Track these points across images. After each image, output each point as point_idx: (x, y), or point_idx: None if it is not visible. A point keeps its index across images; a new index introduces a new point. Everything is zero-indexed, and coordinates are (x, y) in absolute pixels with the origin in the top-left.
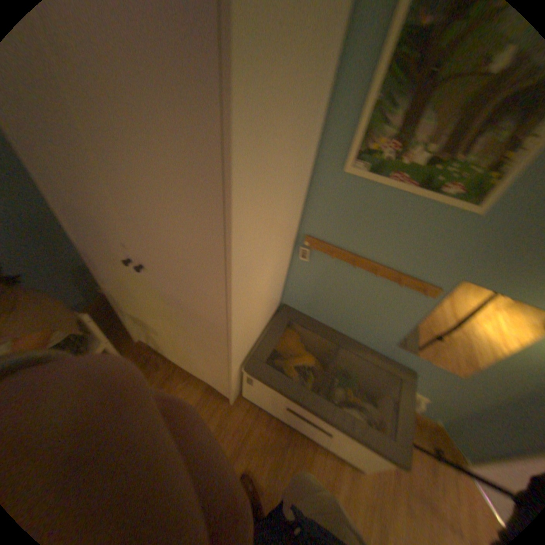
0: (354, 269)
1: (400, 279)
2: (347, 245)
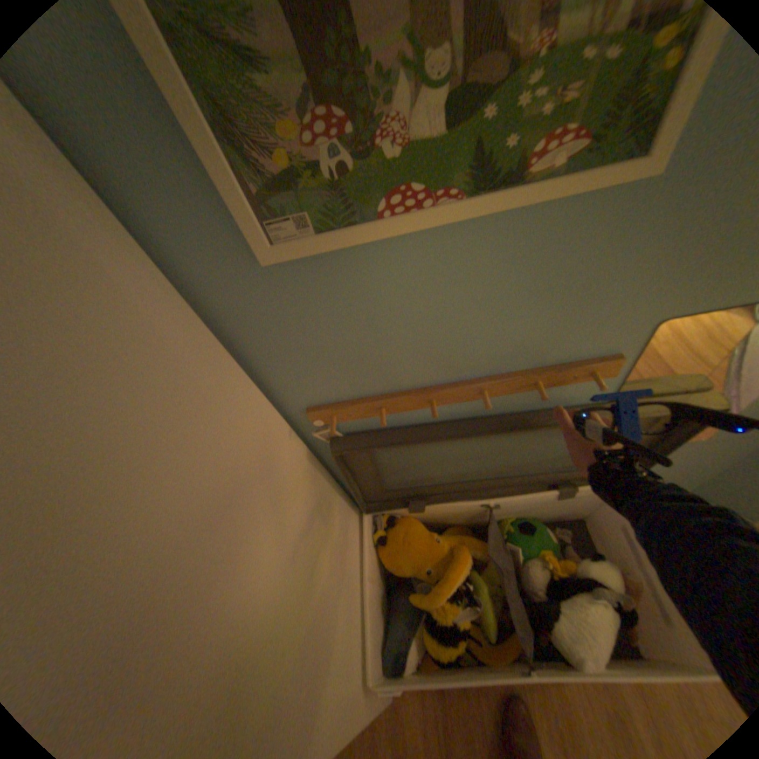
0: (439, 407)
1: (537, 381)
2: (396, 382)
